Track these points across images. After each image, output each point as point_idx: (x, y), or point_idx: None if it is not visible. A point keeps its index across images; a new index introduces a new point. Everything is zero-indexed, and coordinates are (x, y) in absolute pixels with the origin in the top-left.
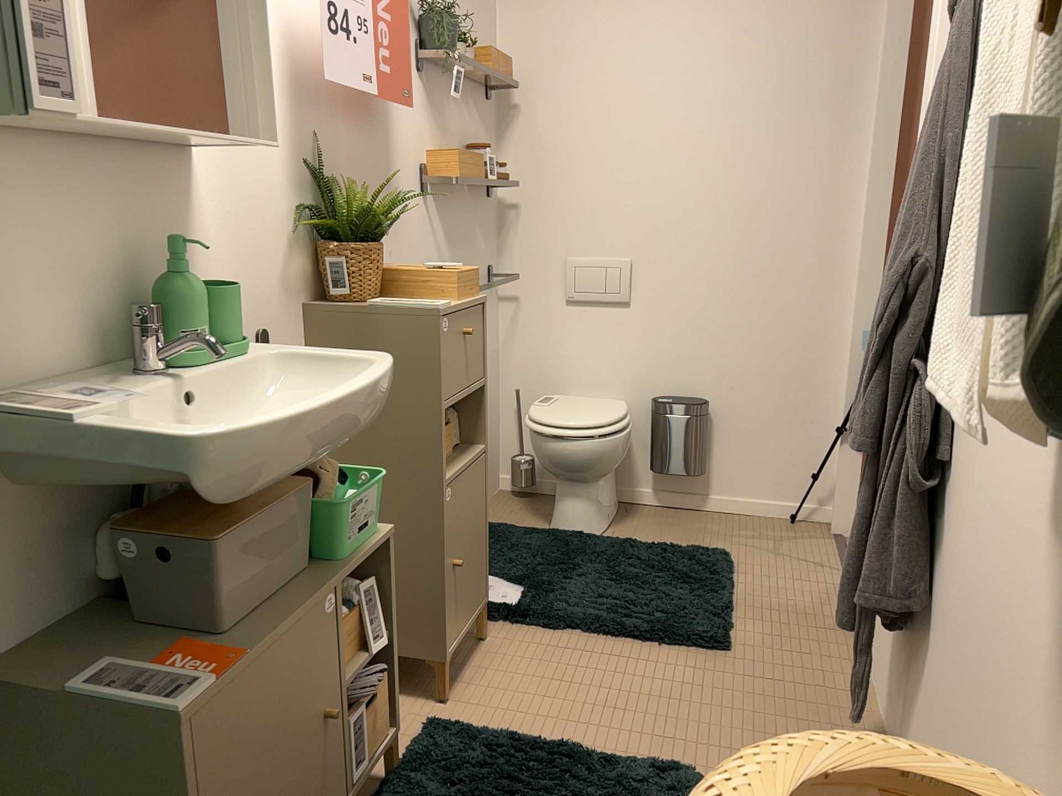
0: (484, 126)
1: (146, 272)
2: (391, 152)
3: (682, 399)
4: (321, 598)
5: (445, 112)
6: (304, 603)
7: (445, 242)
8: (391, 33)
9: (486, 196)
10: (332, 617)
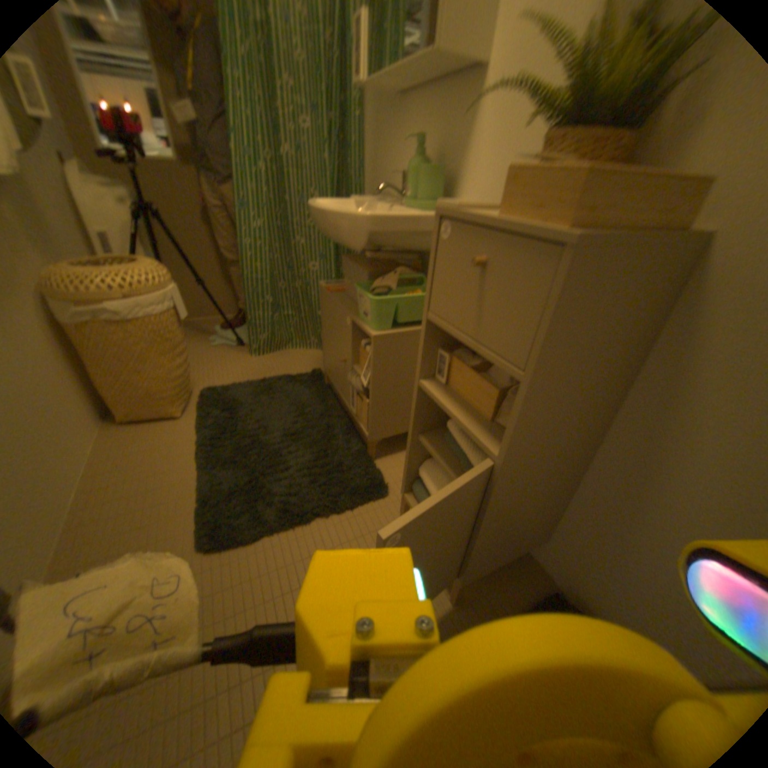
0: None
1: (443, 160)
2: None
3: None
4: (343, 312)
5: None
6: (344, 309)
7: None
8: None
9: None
10: (347, 329)
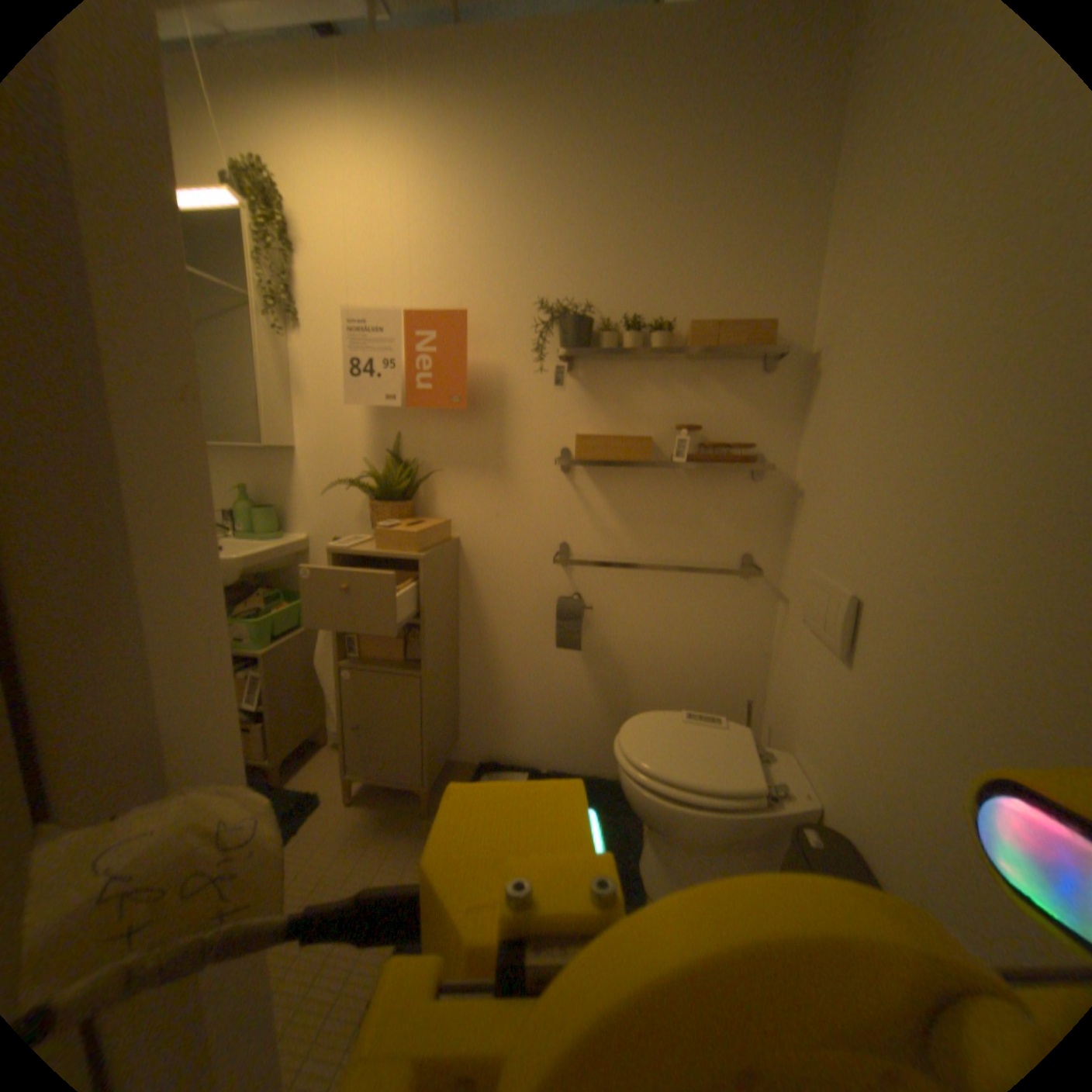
0: (753, 396)
1: (264, 497)
2: (505, 437)
3: (849, 865)
4: None
5: (629, 393)
6: None
7: (613, 514)
8: (433, 355)
9: (744, 474)
10: None
